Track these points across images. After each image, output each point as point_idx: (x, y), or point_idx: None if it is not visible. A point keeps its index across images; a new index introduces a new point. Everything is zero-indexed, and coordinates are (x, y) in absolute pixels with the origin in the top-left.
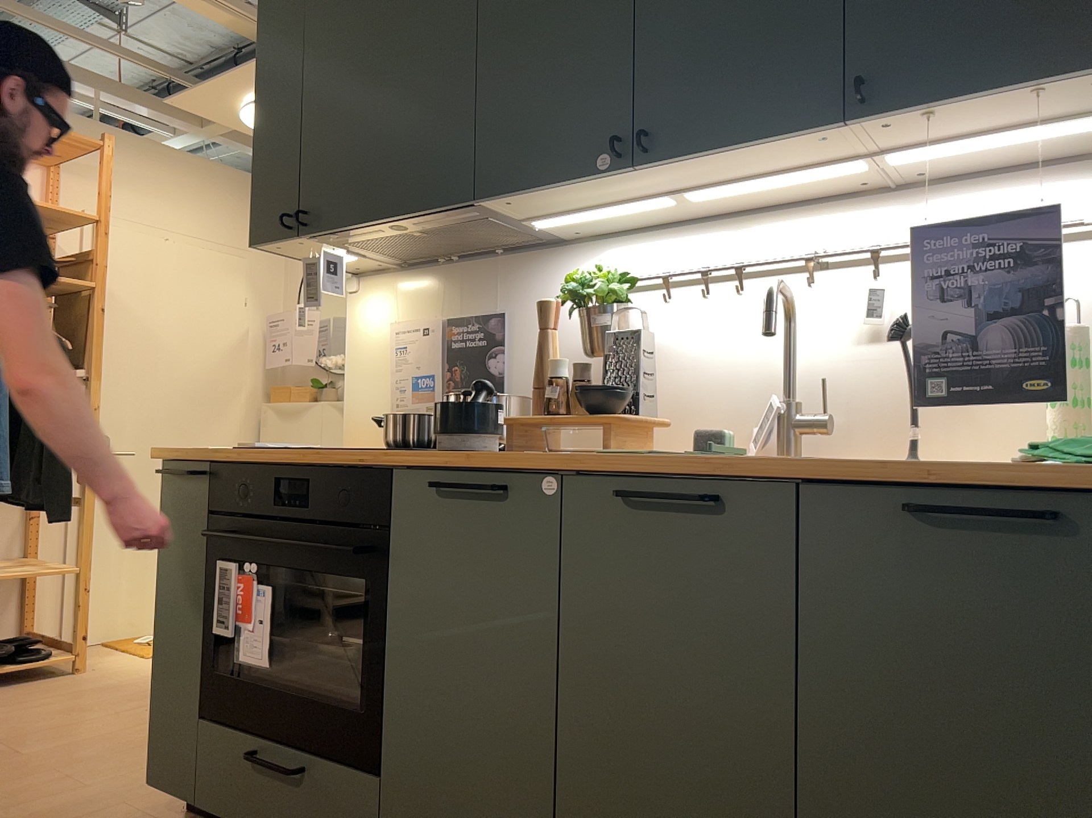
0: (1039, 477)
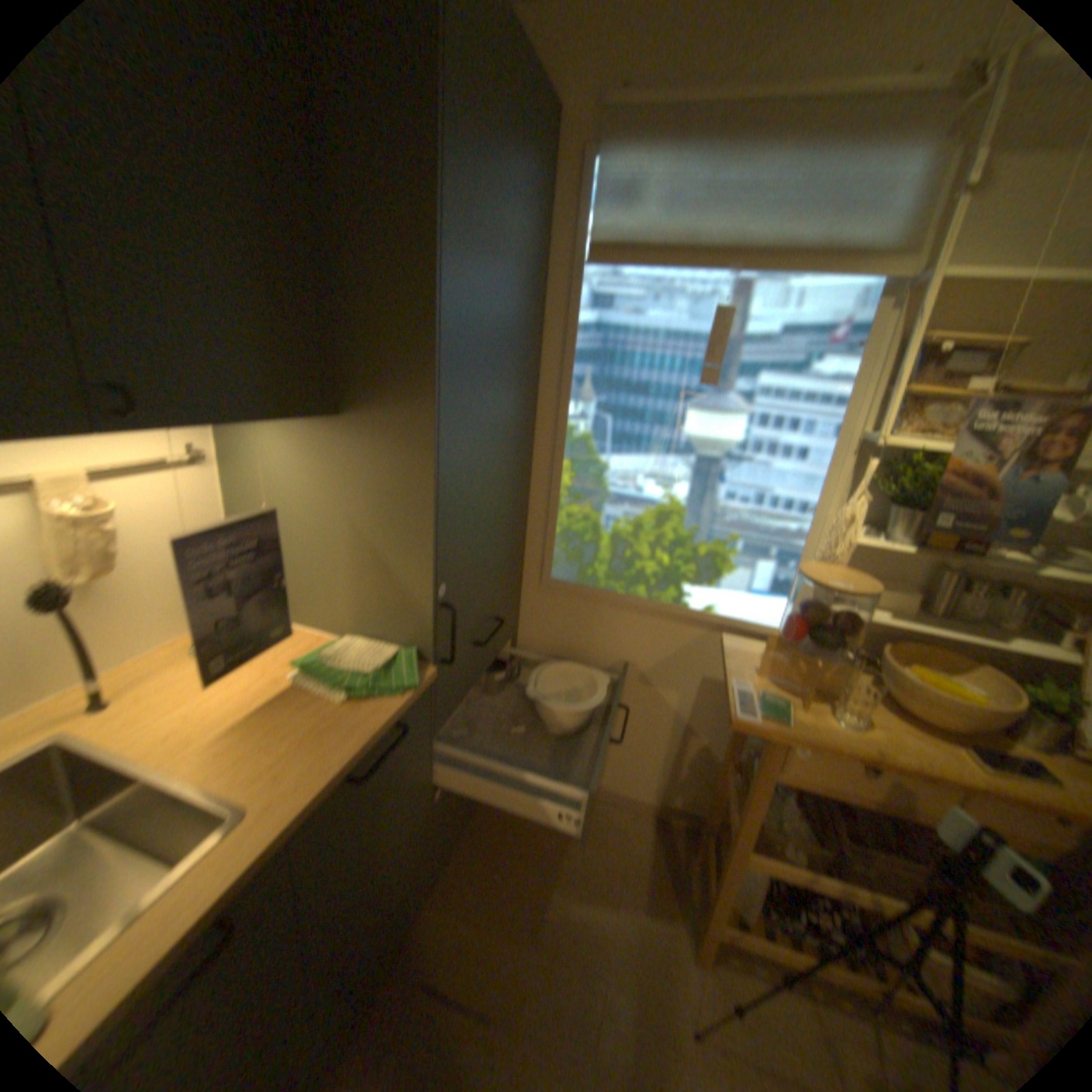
0: (398, 719)
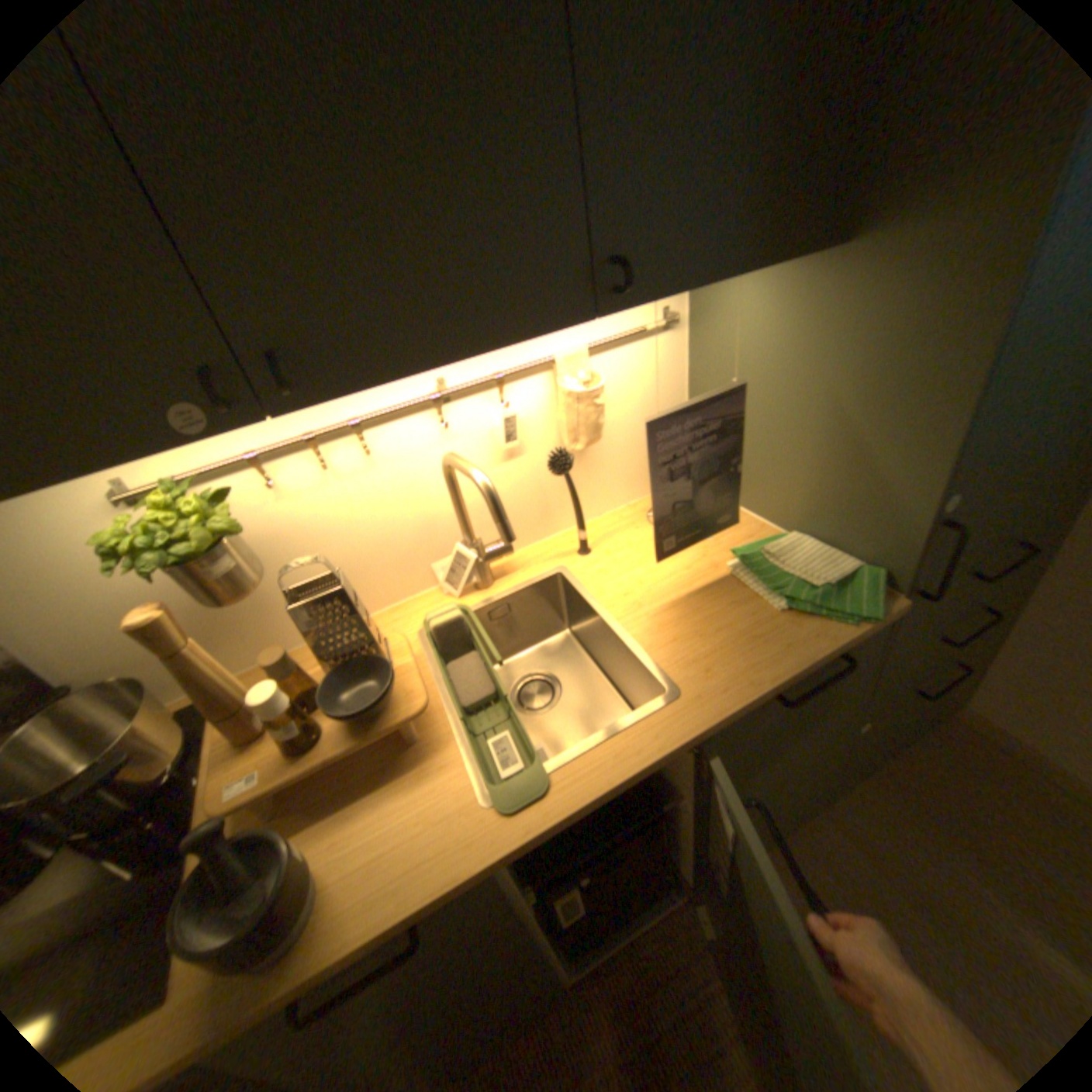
0: (849, 650)
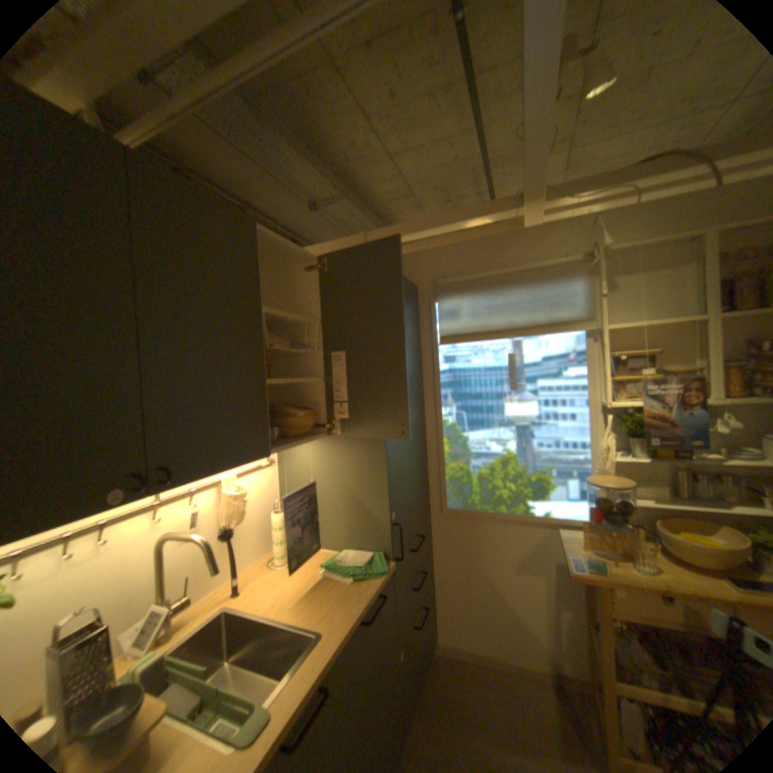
0: (381, 589)
